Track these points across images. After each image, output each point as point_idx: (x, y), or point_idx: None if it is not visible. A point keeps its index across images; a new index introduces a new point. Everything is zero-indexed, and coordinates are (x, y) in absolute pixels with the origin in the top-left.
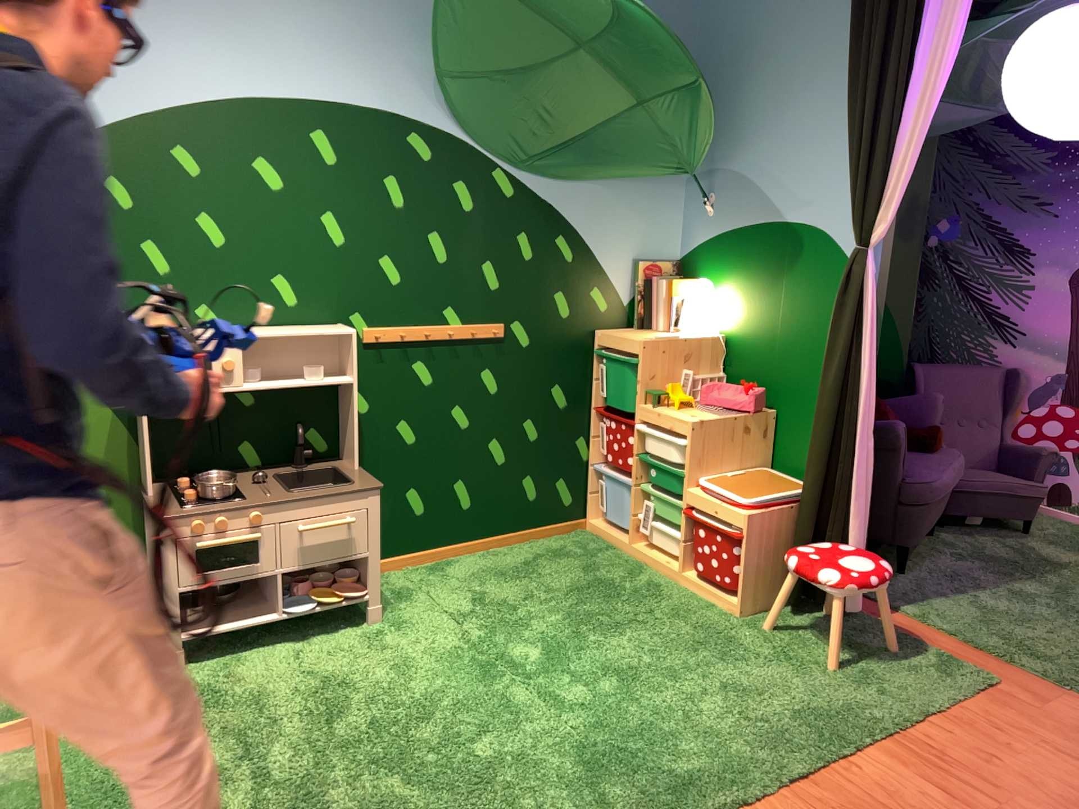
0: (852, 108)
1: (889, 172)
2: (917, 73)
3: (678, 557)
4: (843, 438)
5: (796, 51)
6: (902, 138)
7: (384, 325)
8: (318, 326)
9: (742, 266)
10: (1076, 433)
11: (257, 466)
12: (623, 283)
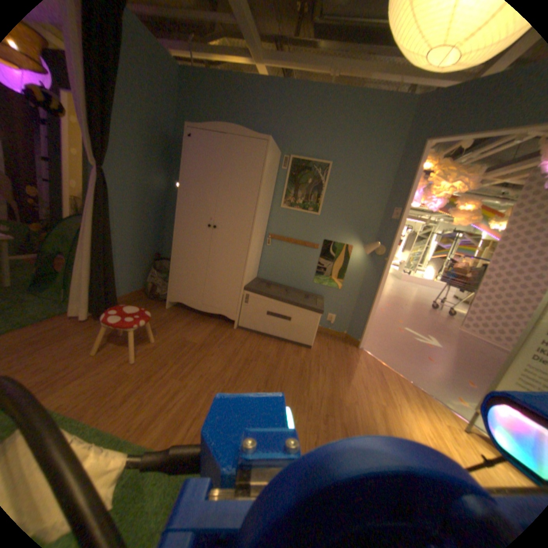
0: None
1: None
2: None
3: None
4: None
5: None
6: None
7: None
8: None
9: None
10: None
11: None
12: None
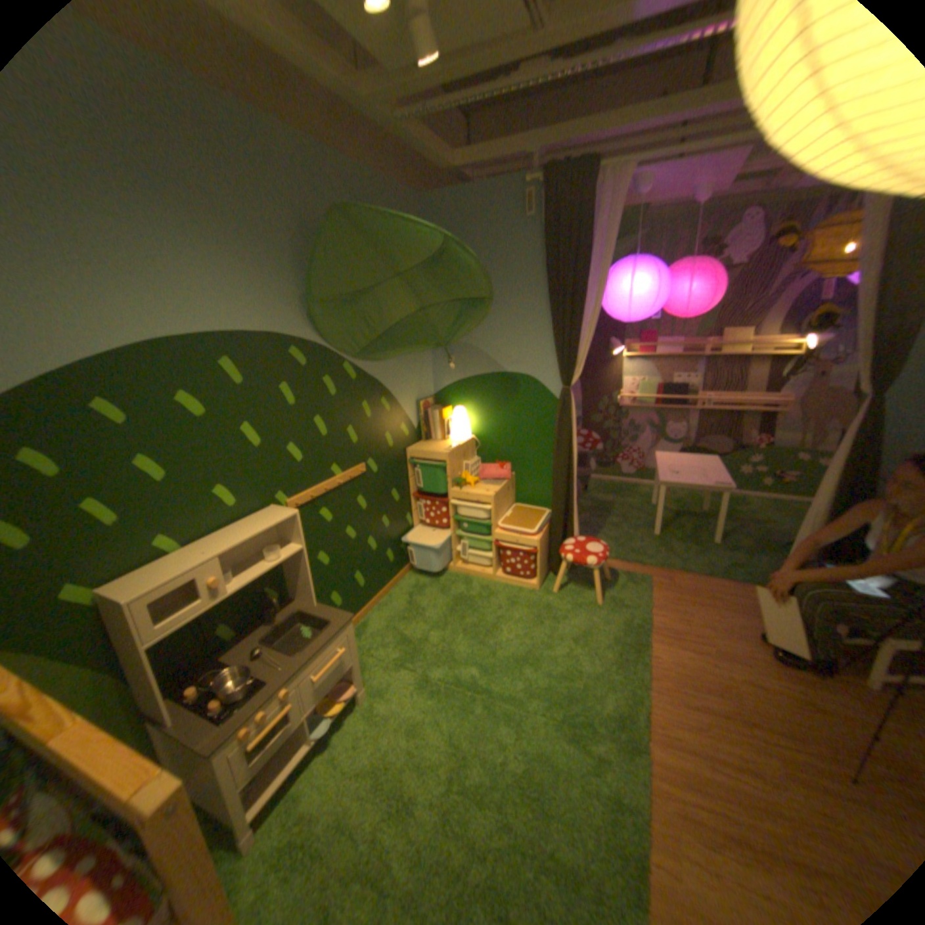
0: (560, 309)
1: (580, 343)
2: (596, 289)
3: (494, 569)
4: (571, 486)
5: (504, 271)
6: (590, 326)
7: (296, 493)
8: (252, 514)
9: (482, 396)
10: (595, 441)
11: (229, 642)
12: (413, 416)
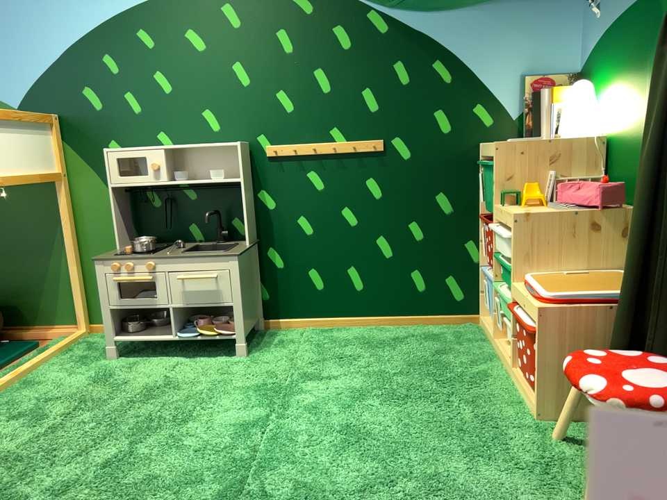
0: None
1: None
2: None
3: (508, 355)
4: None
5: None
6: None
7: (275, 142)
8: (224, 143)
9: (616, 53)
10: None
11: (192, 242)
12: (507, 96)
